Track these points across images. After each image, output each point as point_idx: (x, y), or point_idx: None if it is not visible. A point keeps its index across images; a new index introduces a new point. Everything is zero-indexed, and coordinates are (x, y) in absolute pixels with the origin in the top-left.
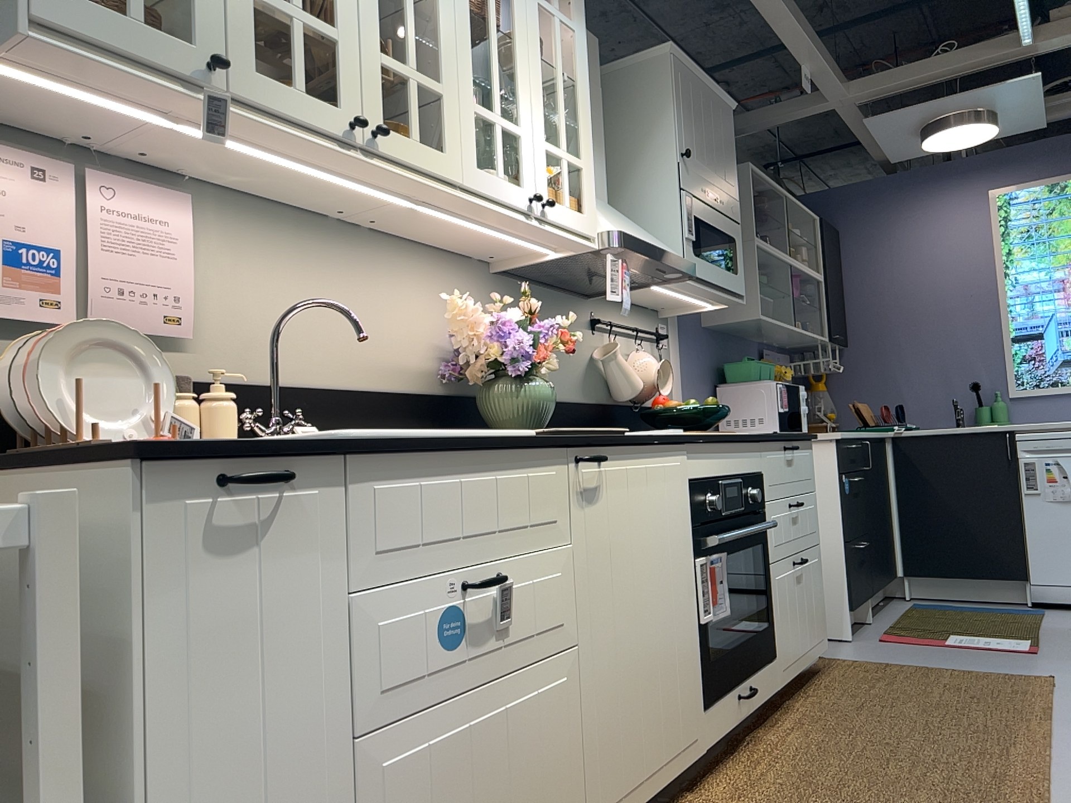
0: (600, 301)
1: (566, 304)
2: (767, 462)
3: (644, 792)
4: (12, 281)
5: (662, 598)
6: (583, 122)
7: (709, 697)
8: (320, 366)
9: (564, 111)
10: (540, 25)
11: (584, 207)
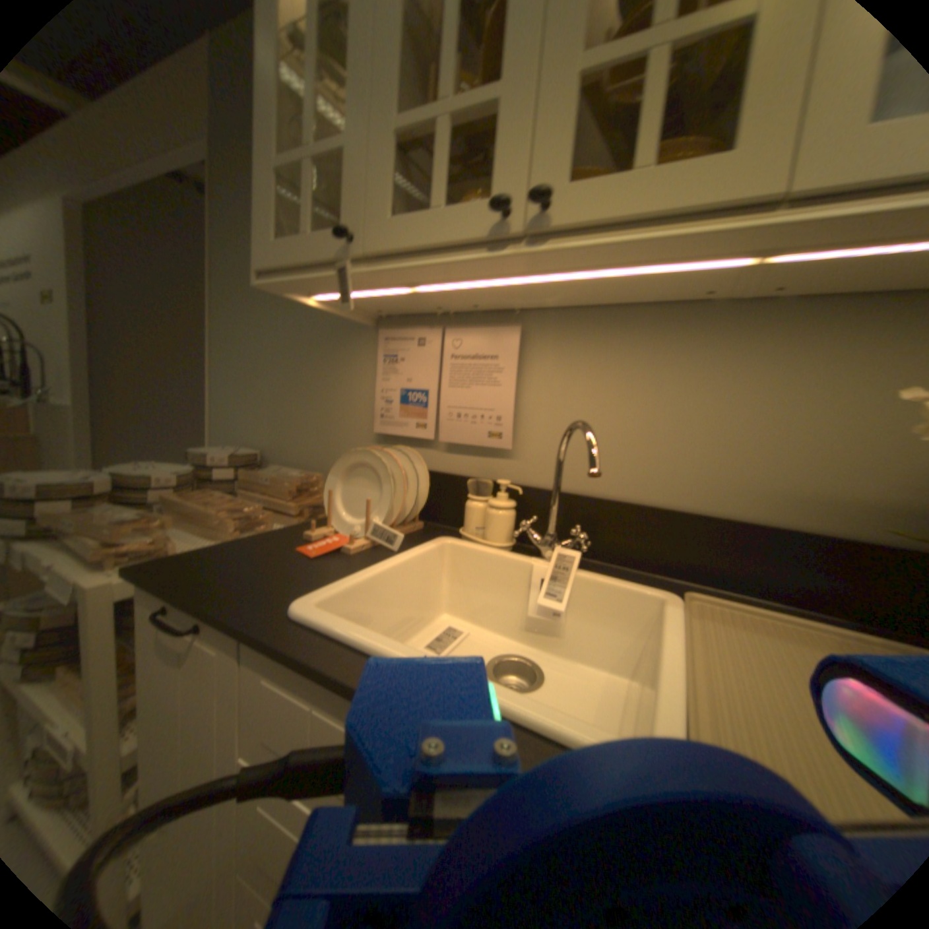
0: None
1: None
2: None
3: None
4: (407, 411)
5: None
6: None
7: None
8: (663, 481)
9: None
10: None
11: None
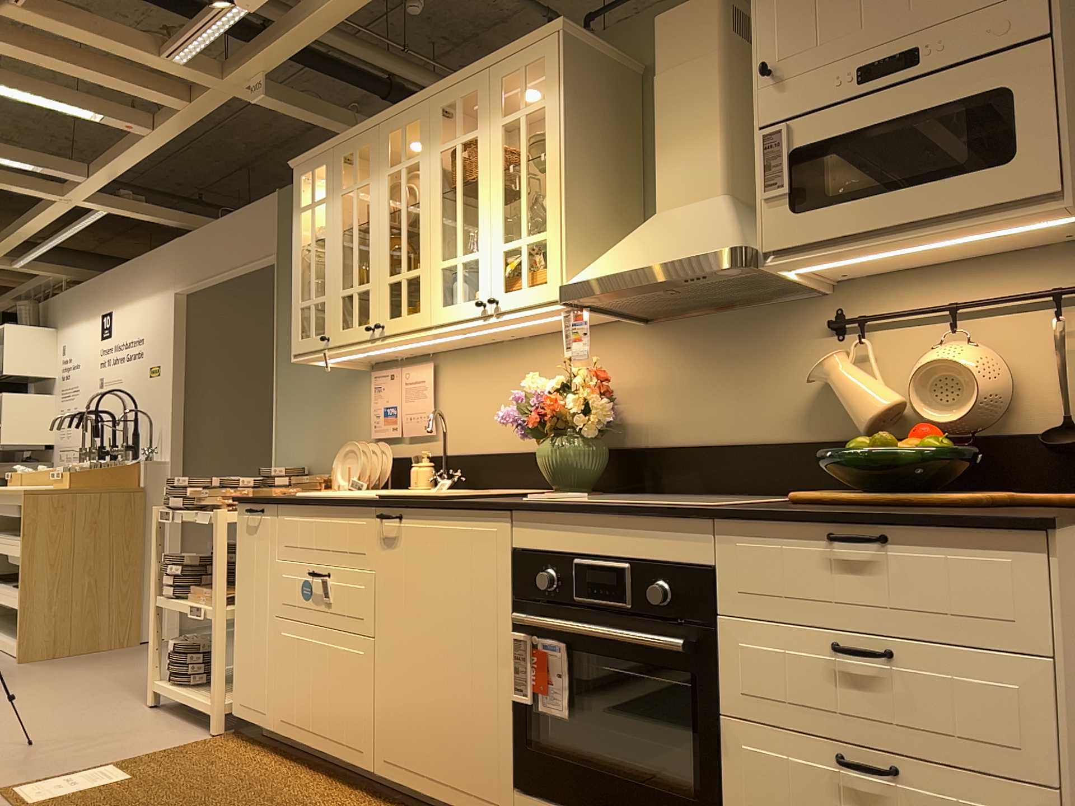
0: (854, 289)
1: (768, 319)
2: (731, 553)
3: (424, 785)
4: (384, 422)
5: (456, 646)
6: (547, 191)
7: (523, 782)
8: (494, 439)
9: (524, 199)
10: (500, 145)
11: (549, 274)
